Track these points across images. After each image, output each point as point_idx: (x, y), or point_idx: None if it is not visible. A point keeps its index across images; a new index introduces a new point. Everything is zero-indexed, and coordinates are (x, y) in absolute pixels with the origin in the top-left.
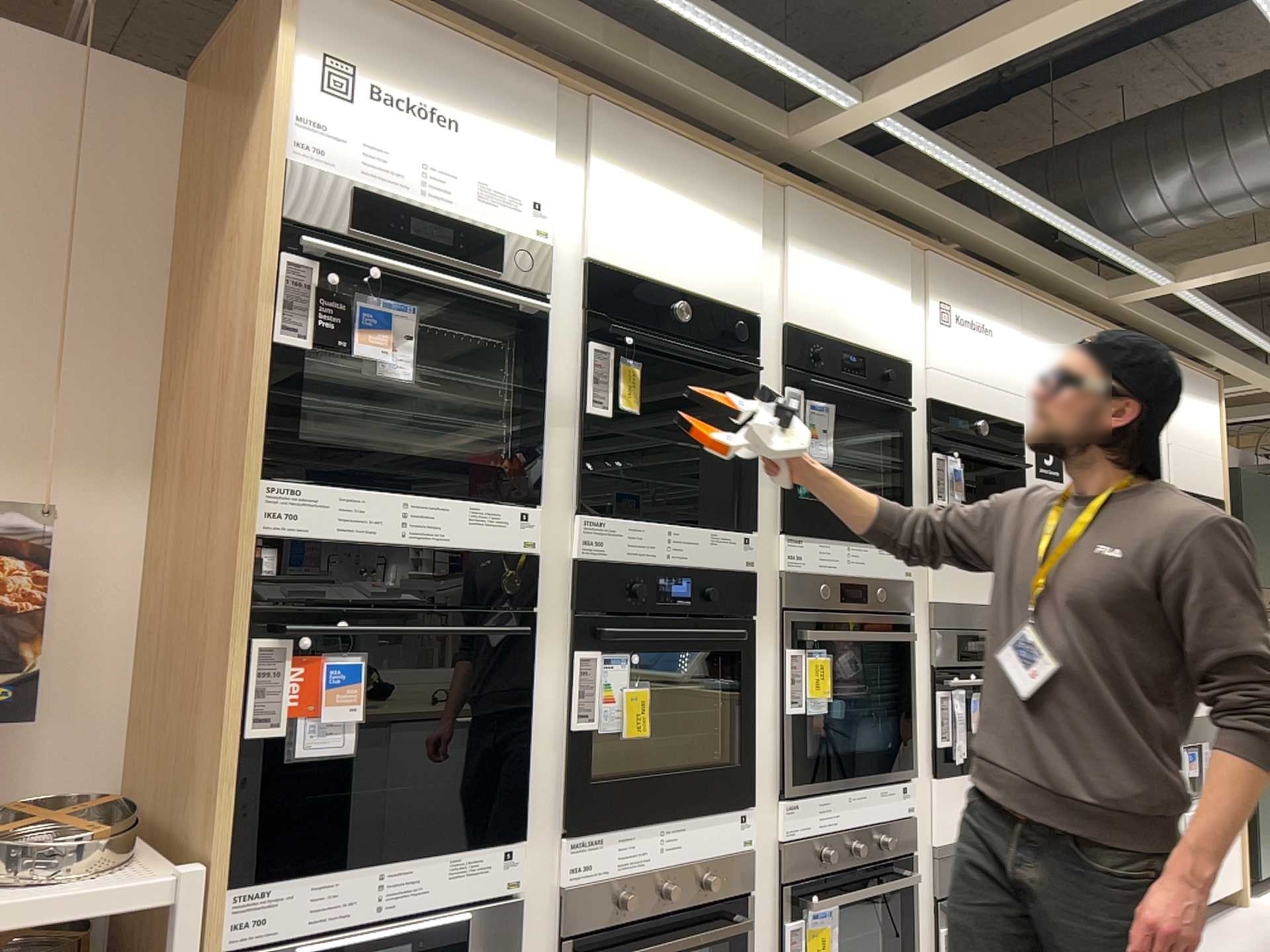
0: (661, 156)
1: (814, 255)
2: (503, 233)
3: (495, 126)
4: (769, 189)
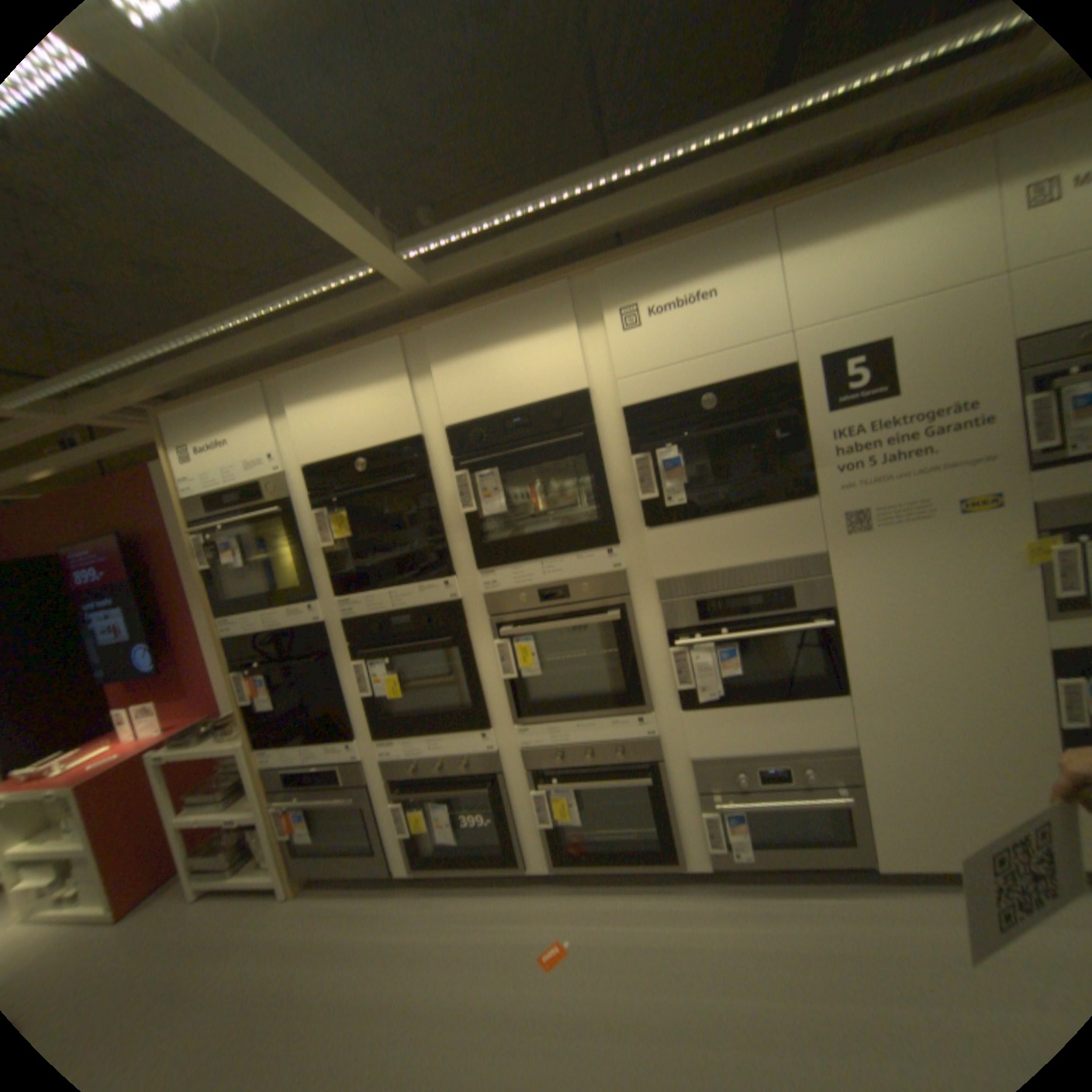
0: (319, 370)
1: (462, 351)
2: (252, 477)
3: (231, 424)
4: (403, 330)
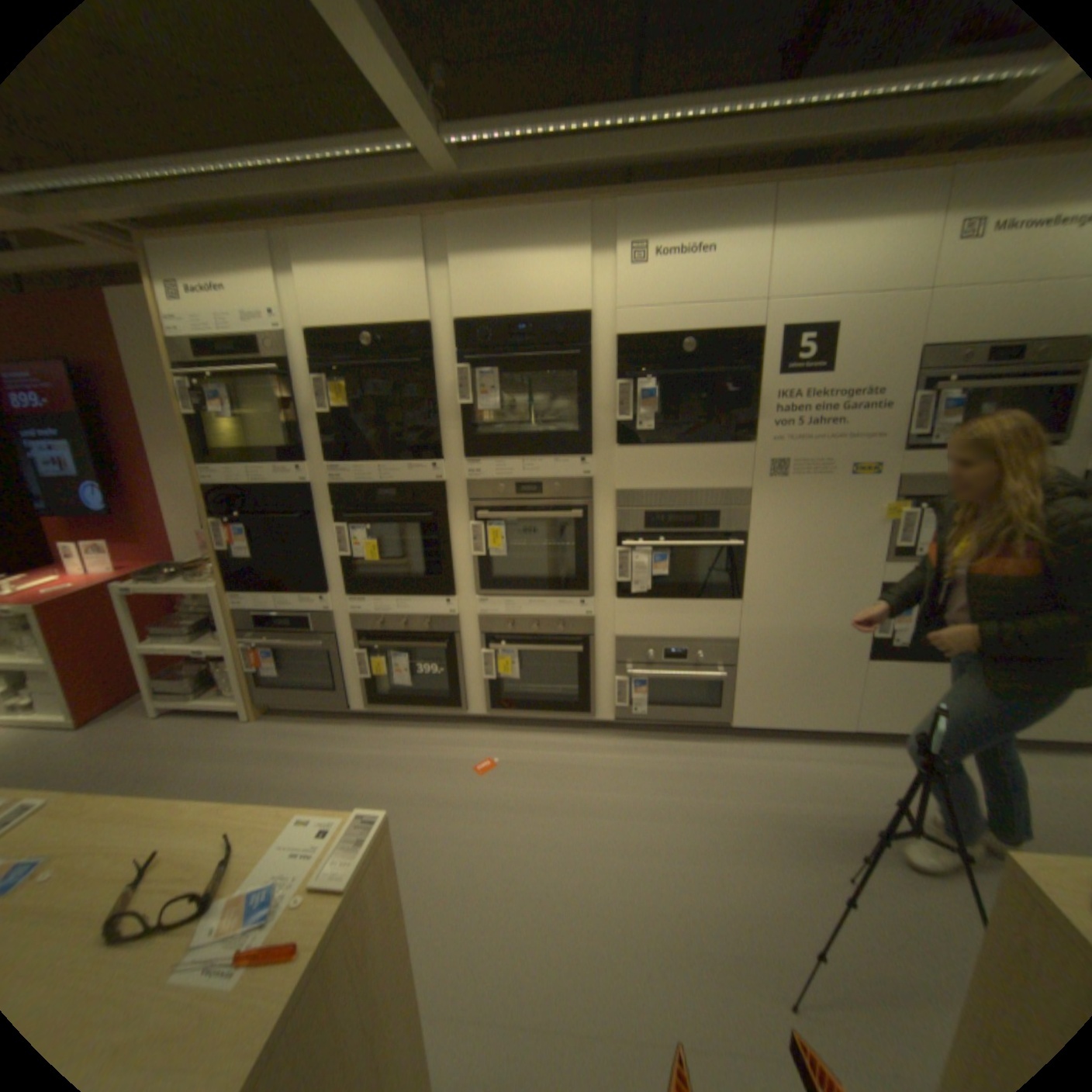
0: (334, 235)
1: (481, 250)
2: (249, 331)
3: (231, 271)
4: (427, 215)
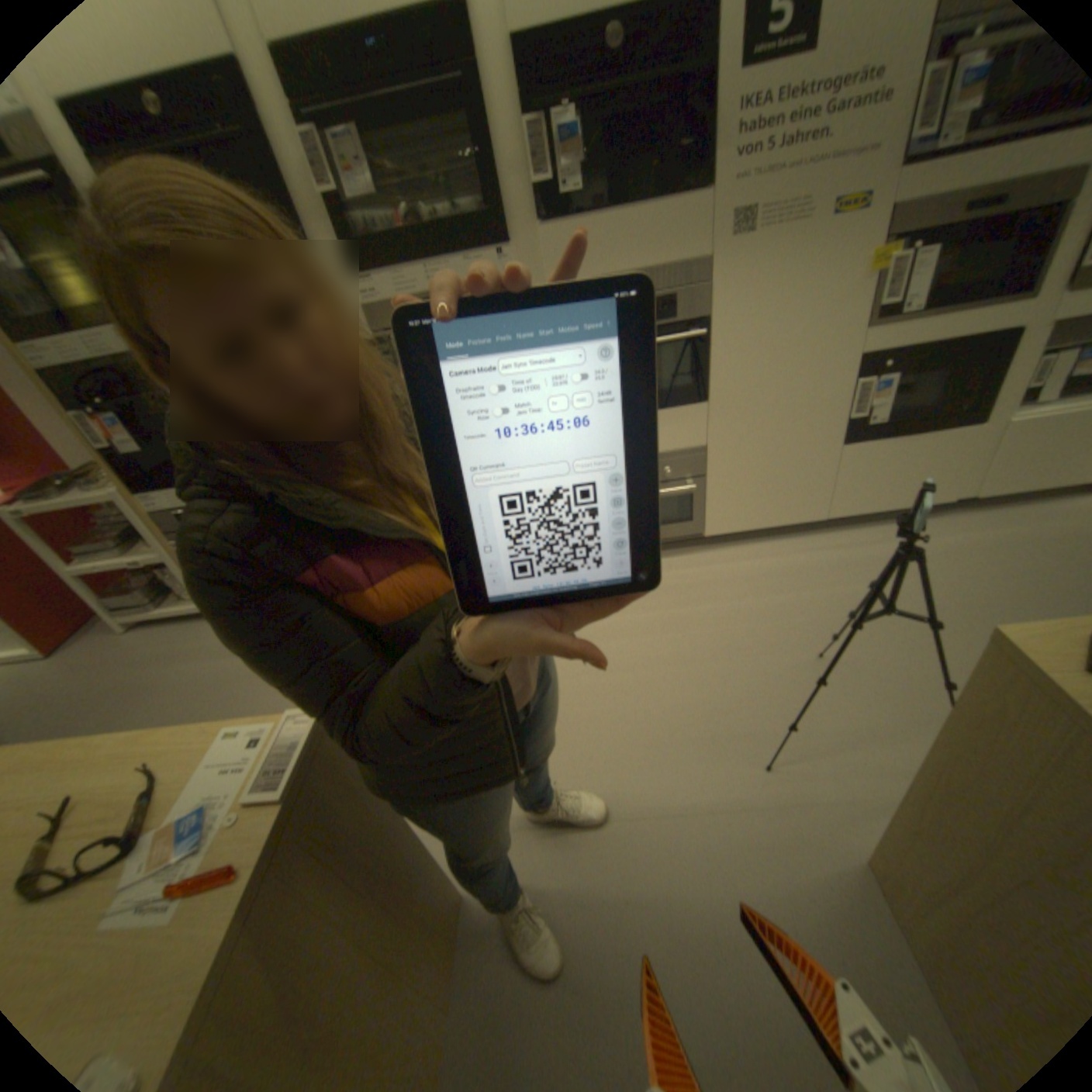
0: None
1: None
2: None
3: None
4: None
